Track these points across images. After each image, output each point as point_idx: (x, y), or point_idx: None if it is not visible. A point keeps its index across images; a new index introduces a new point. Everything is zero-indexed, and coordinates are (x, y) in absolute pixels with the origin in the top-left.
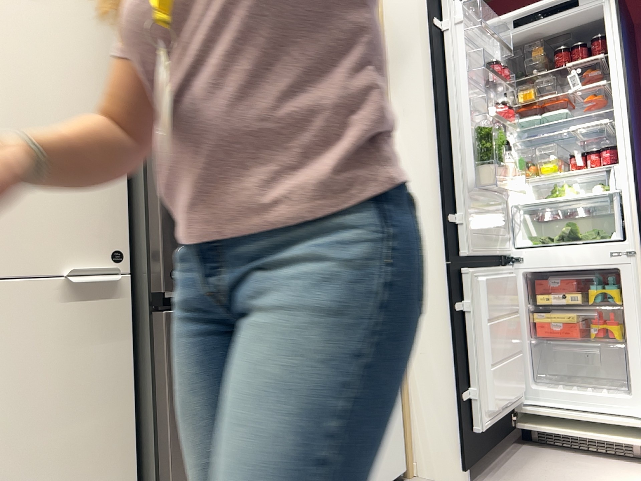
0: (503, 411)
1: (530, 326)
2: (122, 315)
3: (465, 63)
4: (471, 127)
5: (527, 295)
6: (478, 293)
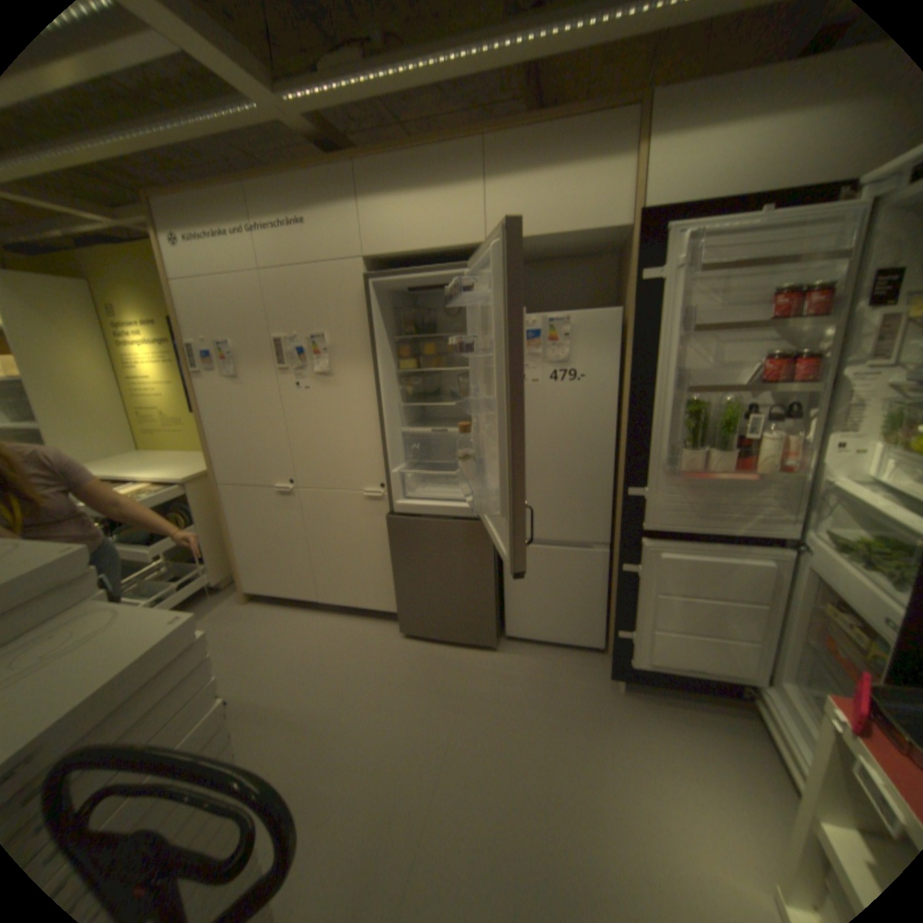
0: (690, 674)
1: (810, 629)
2: (387, 508)
3: (678, 324)
4: (684, 398)
5: (818, 595)
6: (656, 566)
